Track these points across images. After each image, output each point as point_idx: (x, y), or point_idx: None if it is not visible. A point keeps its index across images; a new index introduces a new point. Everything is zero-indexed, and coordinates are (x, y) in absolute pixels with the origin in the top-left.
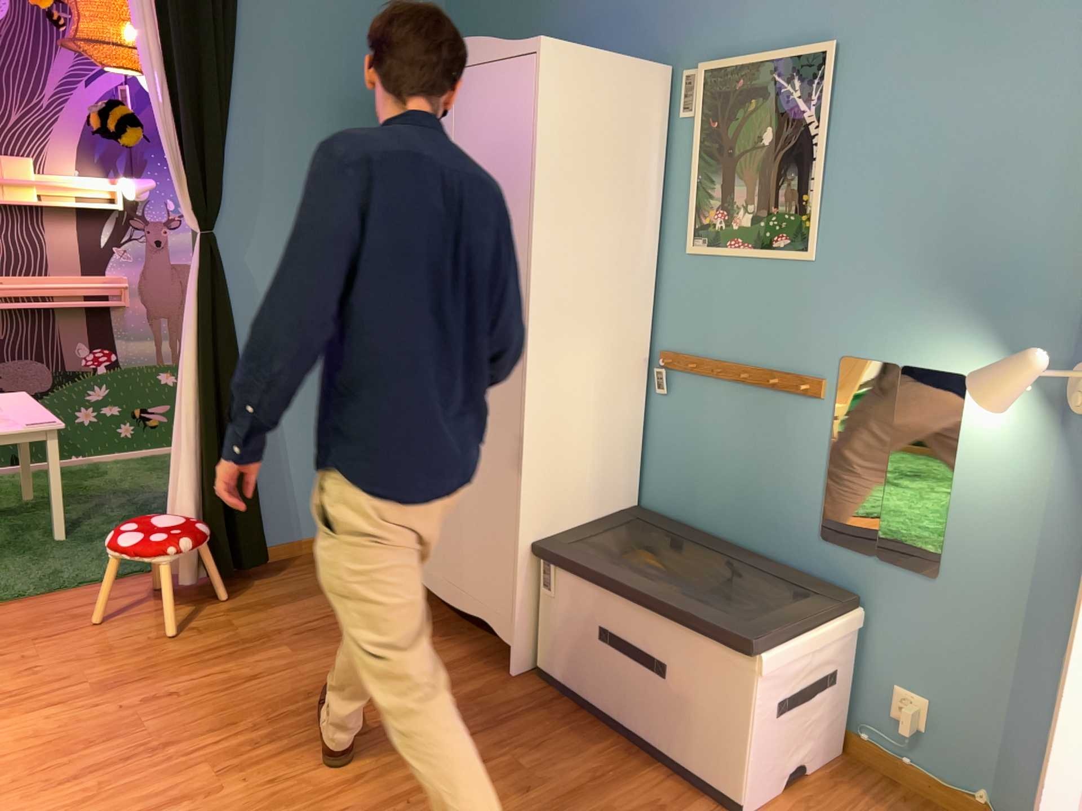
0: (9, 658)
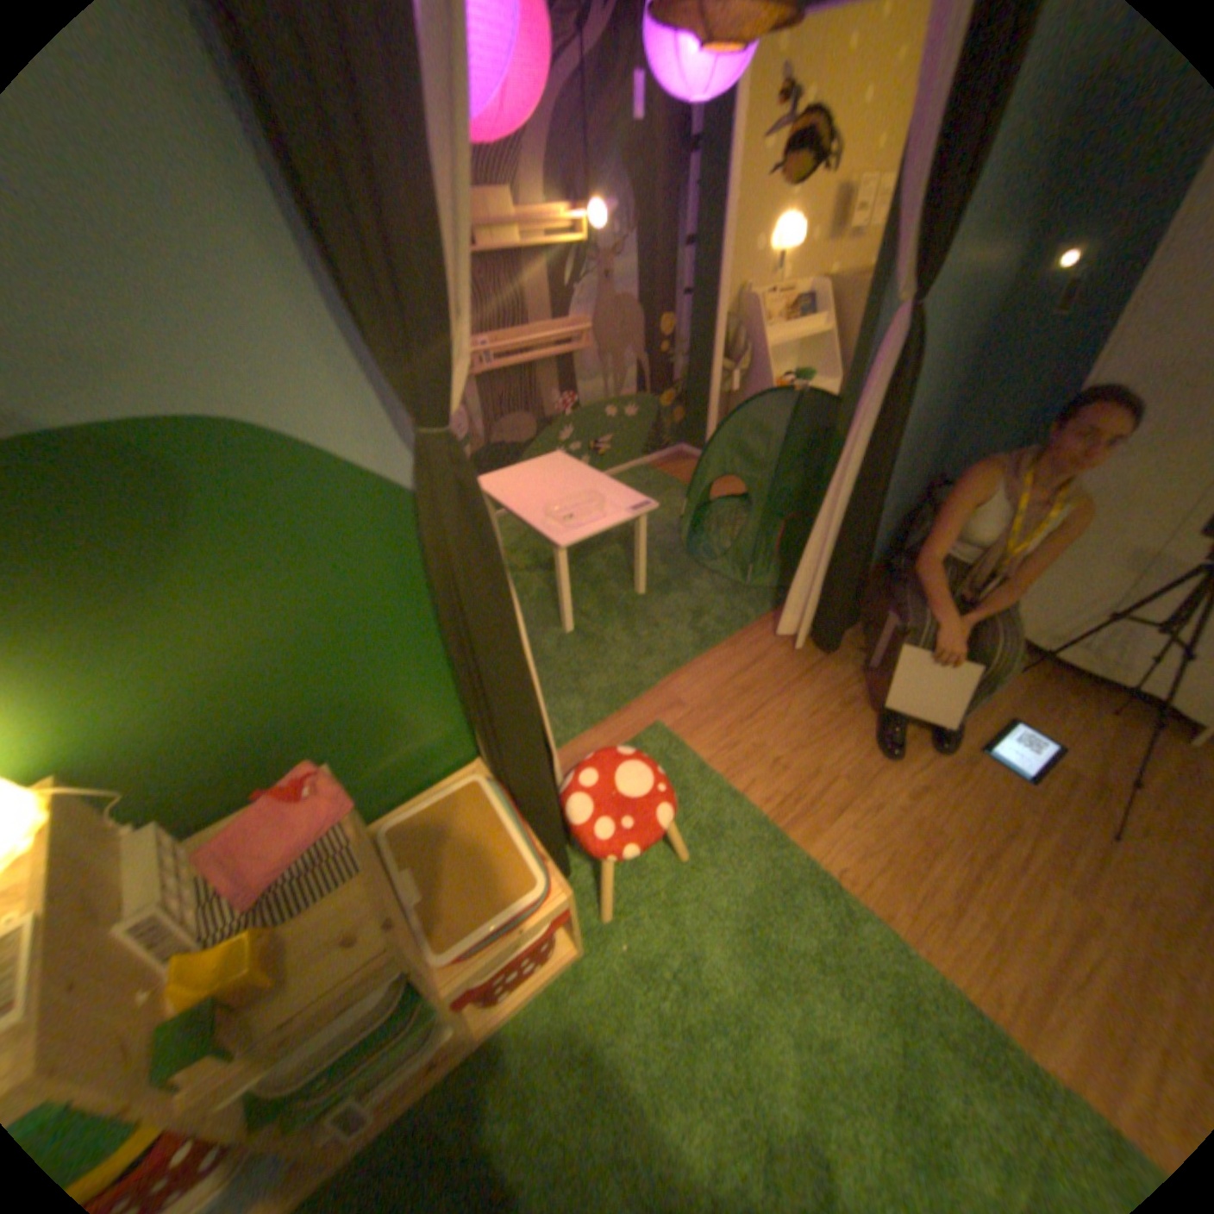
0: (745, 749)
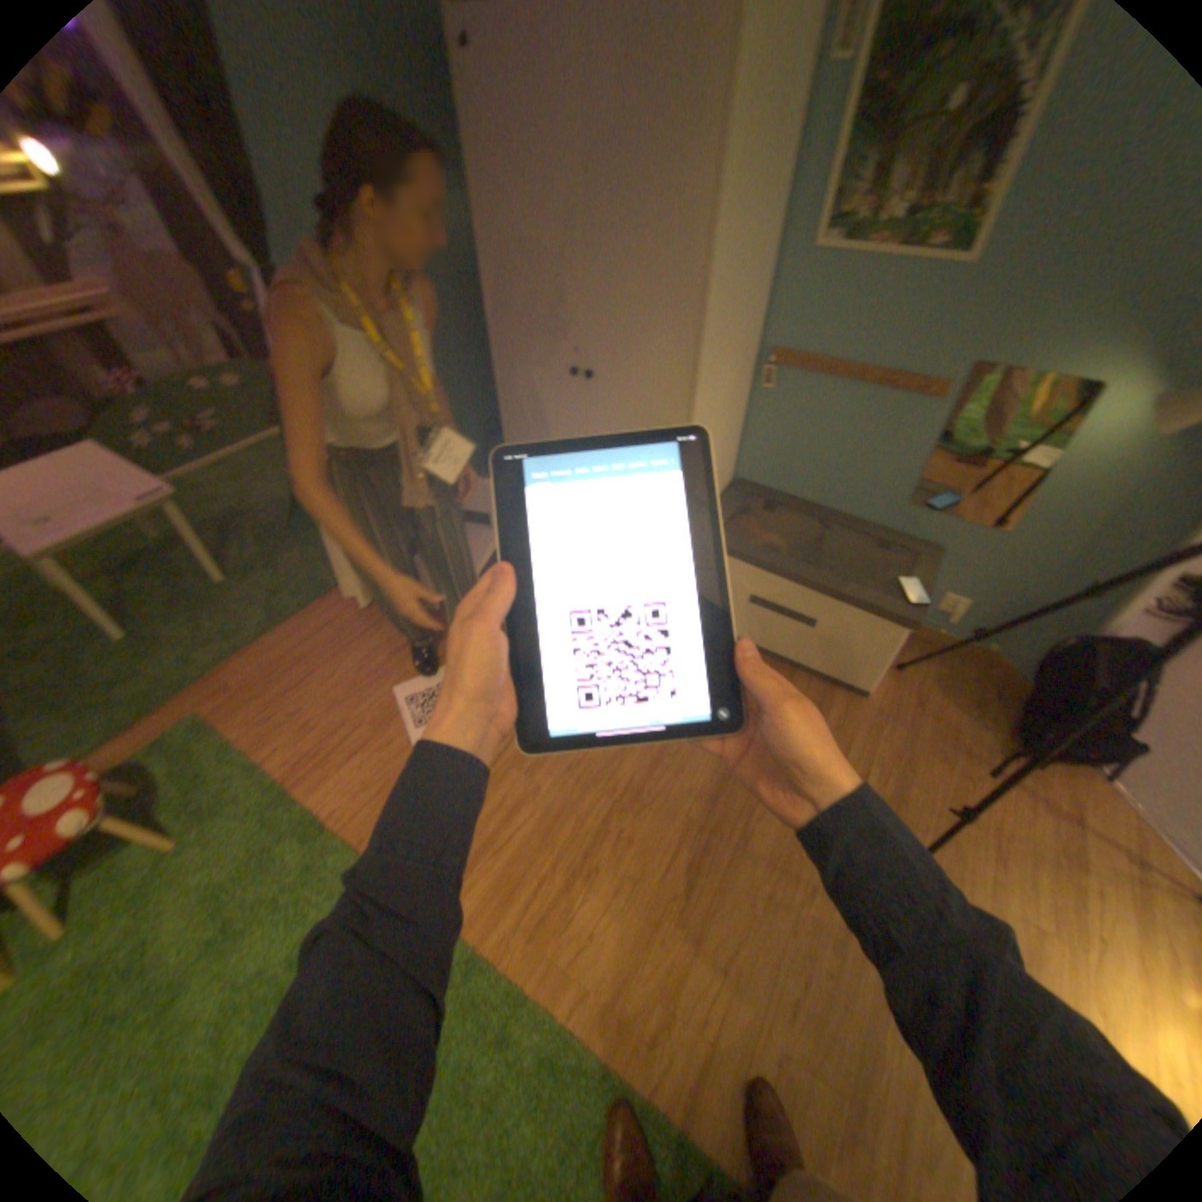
0: (279, 719)
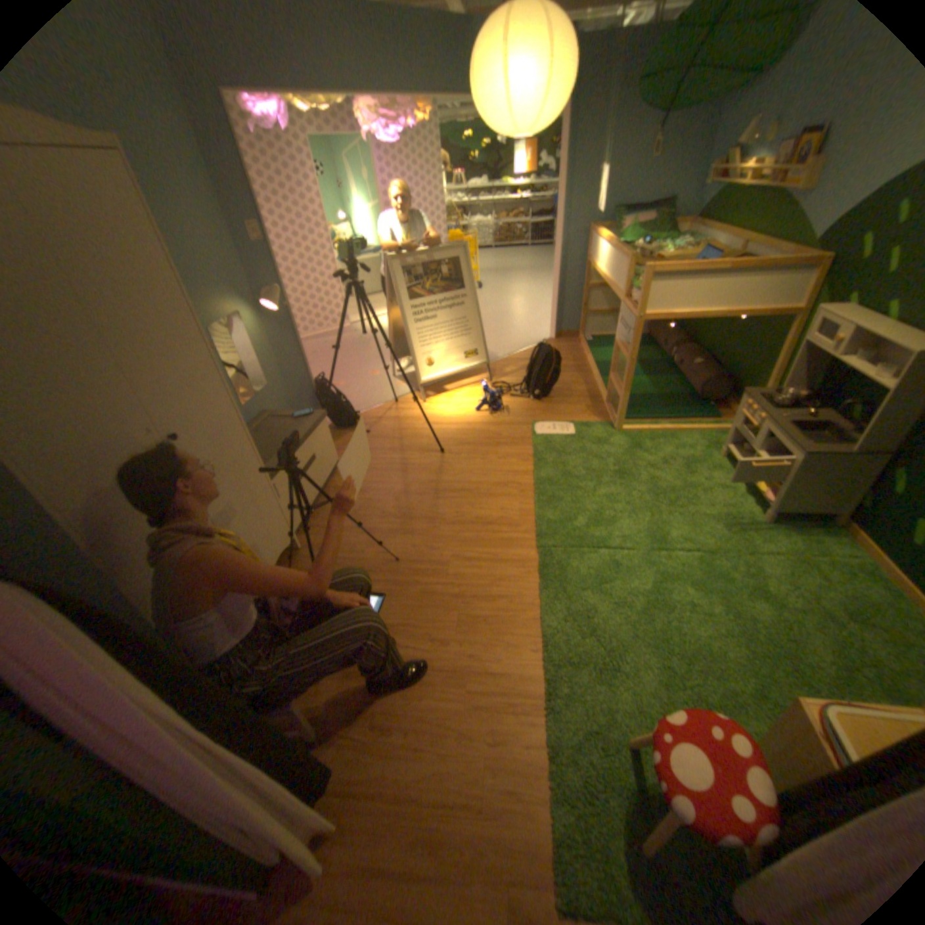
0: (501, 781)
